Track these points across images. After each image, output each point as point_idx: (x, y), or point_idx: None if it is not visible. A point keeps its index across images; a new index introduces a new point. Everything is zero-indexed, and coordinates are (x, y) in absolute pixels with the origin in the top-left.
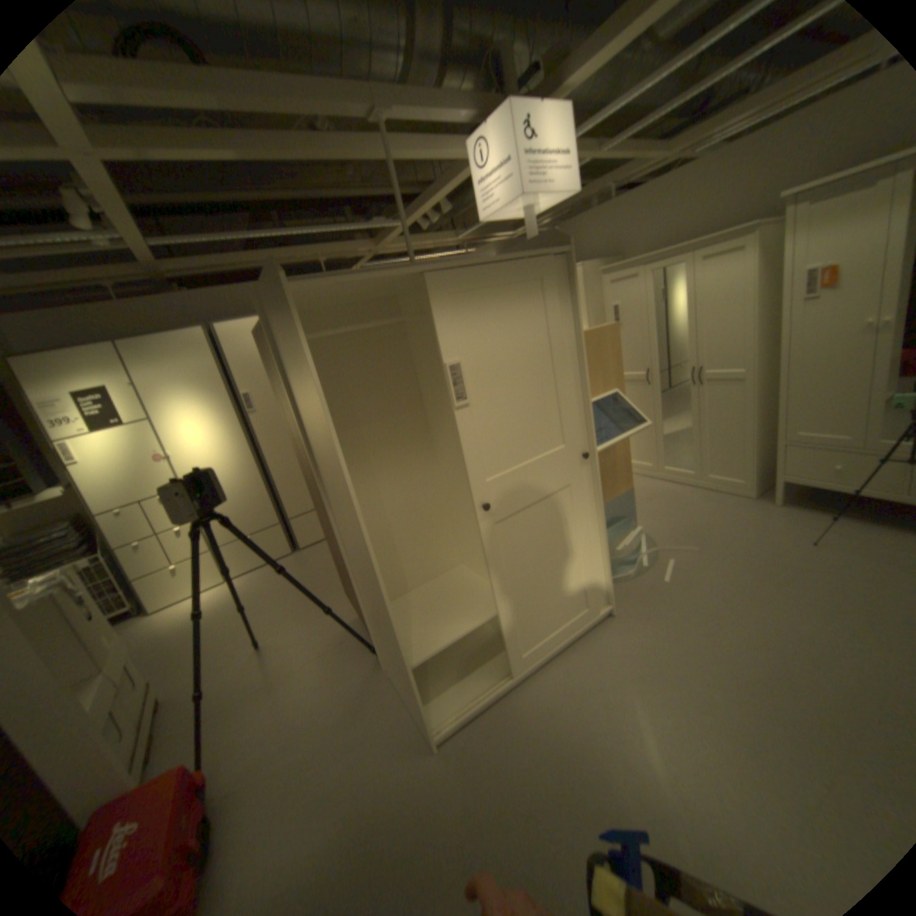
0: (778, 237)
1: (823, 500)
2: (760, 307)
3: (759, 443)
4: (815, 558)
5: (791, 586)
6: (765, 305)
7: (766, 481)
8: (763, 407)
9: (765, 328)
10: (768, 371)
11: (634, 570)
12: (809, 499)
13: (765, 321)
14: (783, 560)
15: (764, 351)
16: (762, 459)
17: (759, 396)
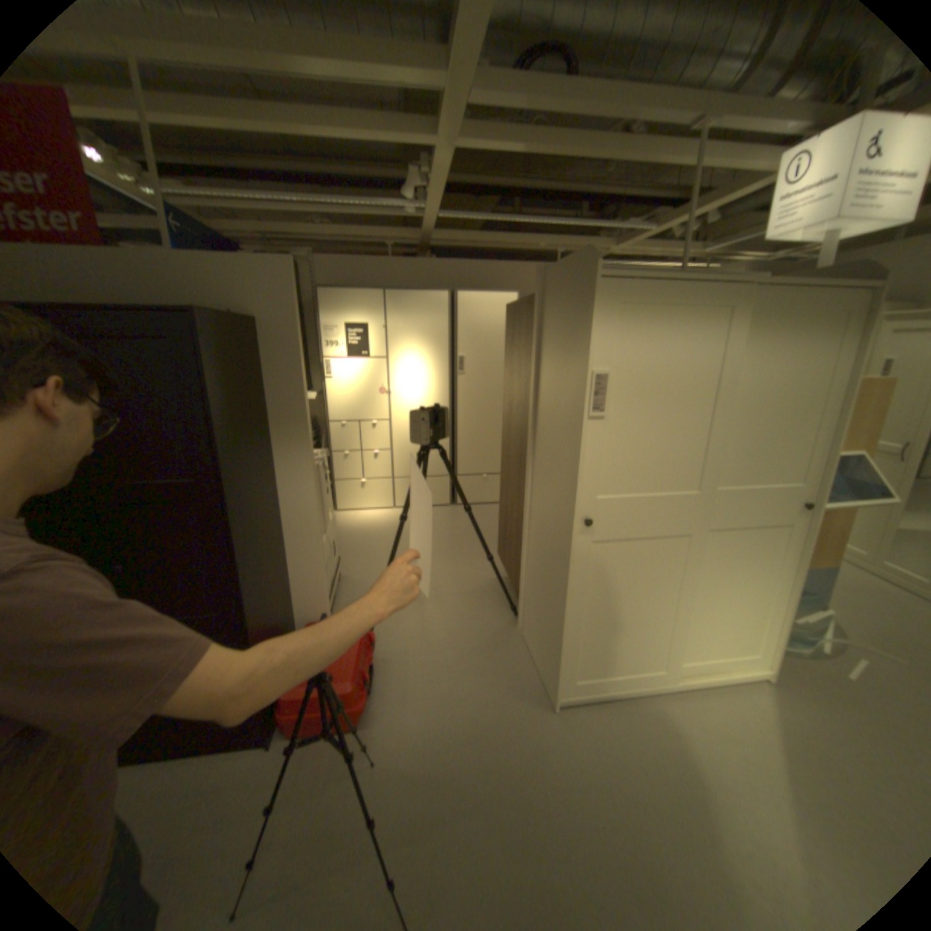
0: None
1: None
2: None
3: None
4: None
5: None
6: None
7: None
8: None
9: None
10: None
11: (811, 652)
12: None
13: None
14: None
15: None
16: None
17: None
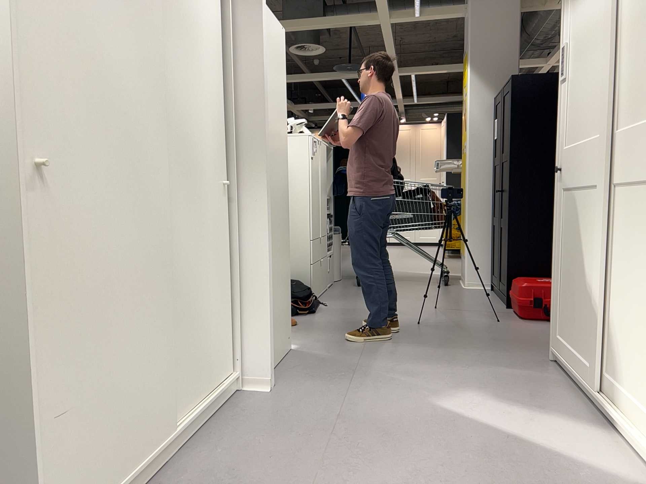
0: None
1: None
2: None
3: None
4: None
5: None
6: None
7: None
8: None
9: None
10: None
11: None
12: None
13: None
14: None
15: None
16: None
17: None
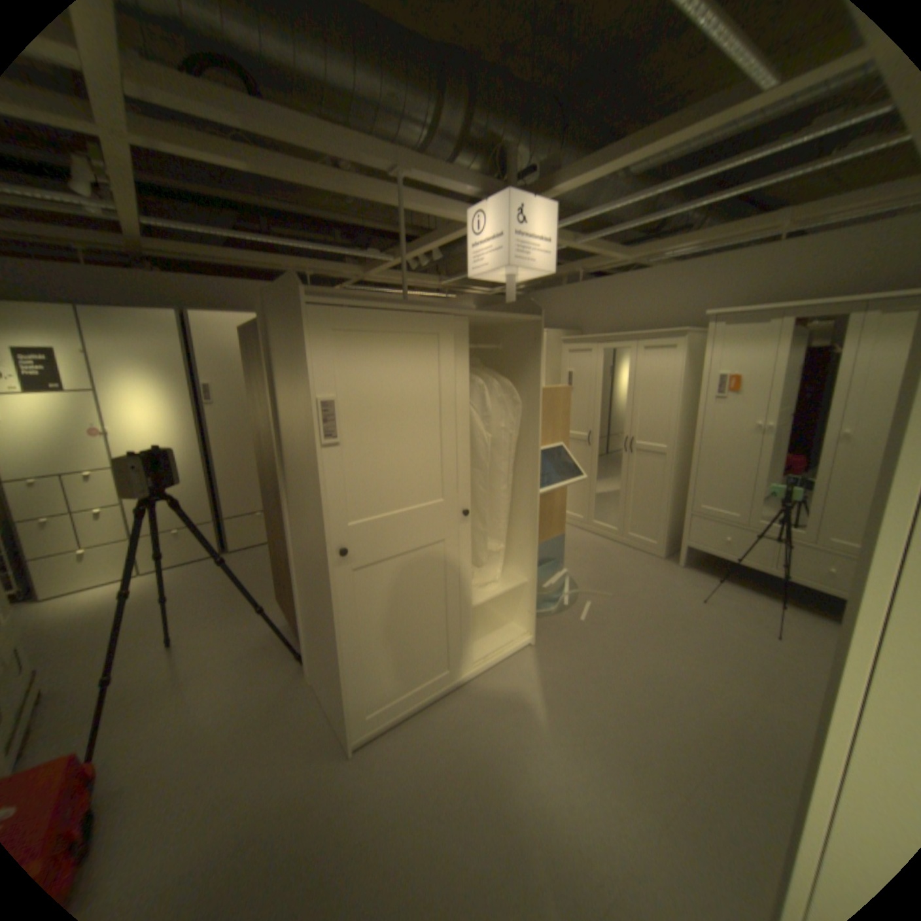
0: (703, 344)
1: (716, 567)
2: (684, 396)
3: (672, 510)
4: (703, 613)
5: (682, 634)
6: (688, 396)
7: (674, 545)
8: (678, 480)
9: (686, 415)
10: (685, 450)
11: (555, 608)
12: (706, 565)
13: (686, 409)
14: (679, 612)
15: (684, 433)
16: (673, 525)
17: (676, 470)
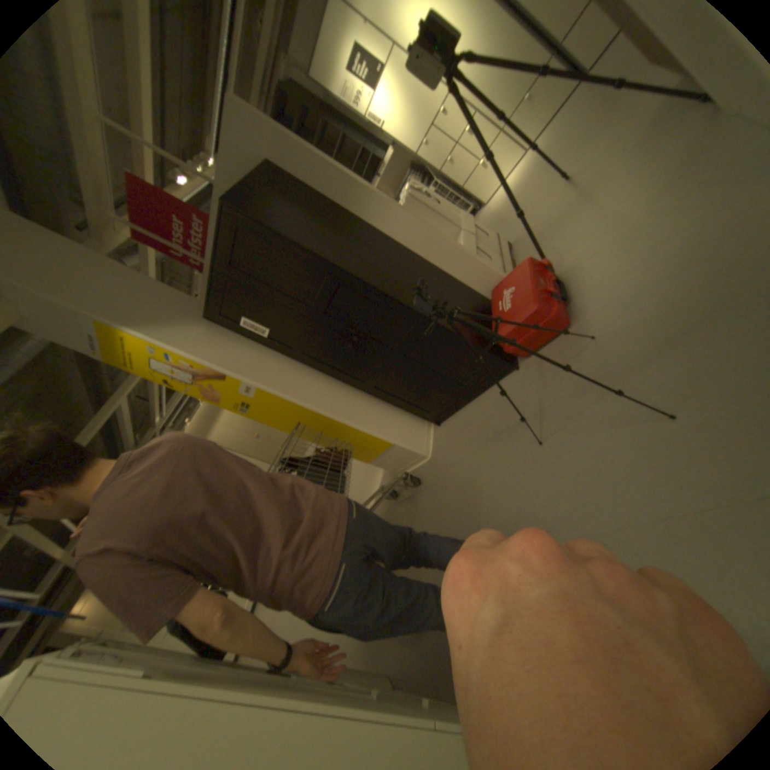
0: None
1: None
2: None
3: None
4: None
5: None
6: None
7: None
8: None
9: None
10: None
11: None
12: None
13: None
14: None
15: None
16: None
17: None
